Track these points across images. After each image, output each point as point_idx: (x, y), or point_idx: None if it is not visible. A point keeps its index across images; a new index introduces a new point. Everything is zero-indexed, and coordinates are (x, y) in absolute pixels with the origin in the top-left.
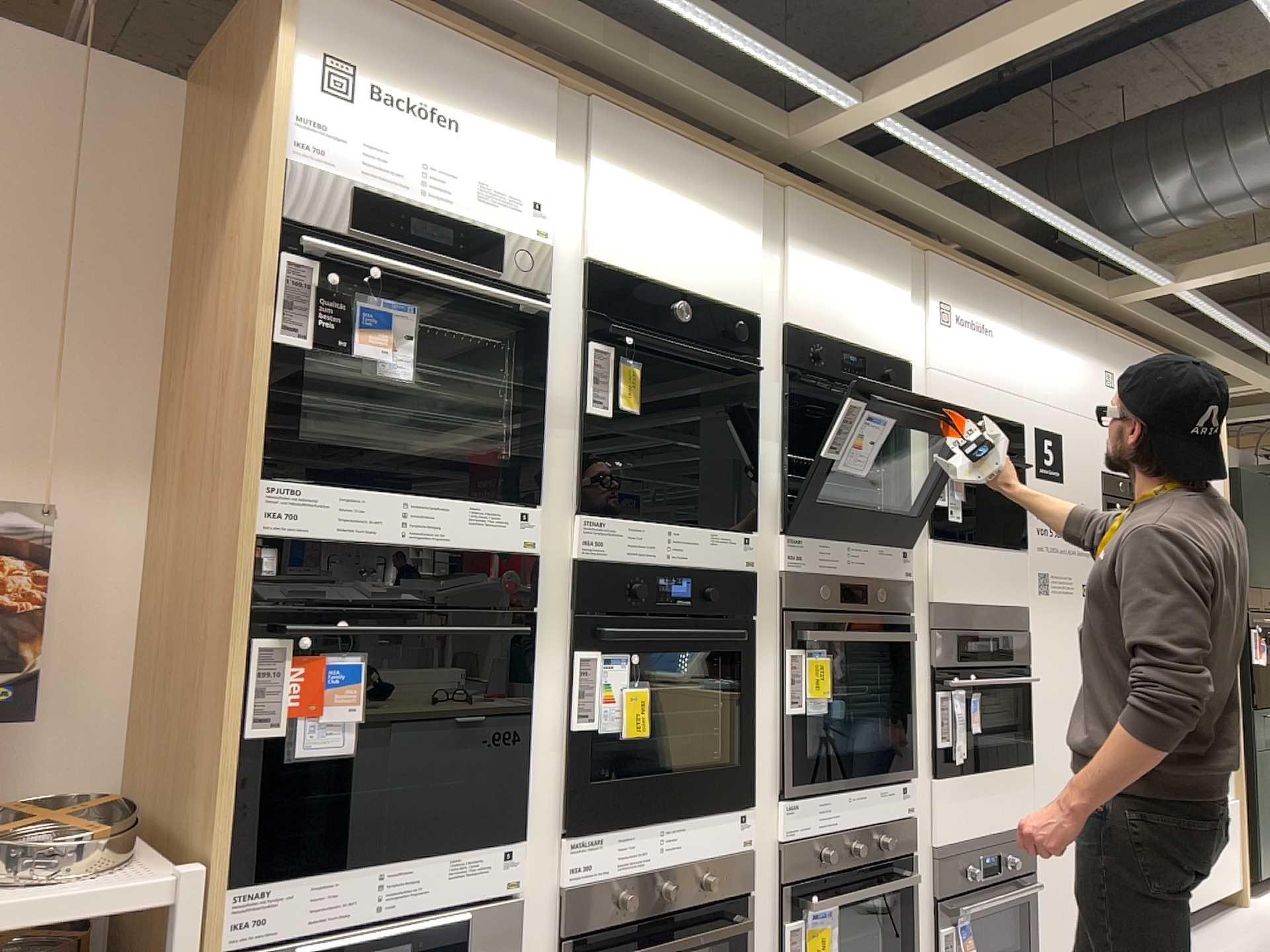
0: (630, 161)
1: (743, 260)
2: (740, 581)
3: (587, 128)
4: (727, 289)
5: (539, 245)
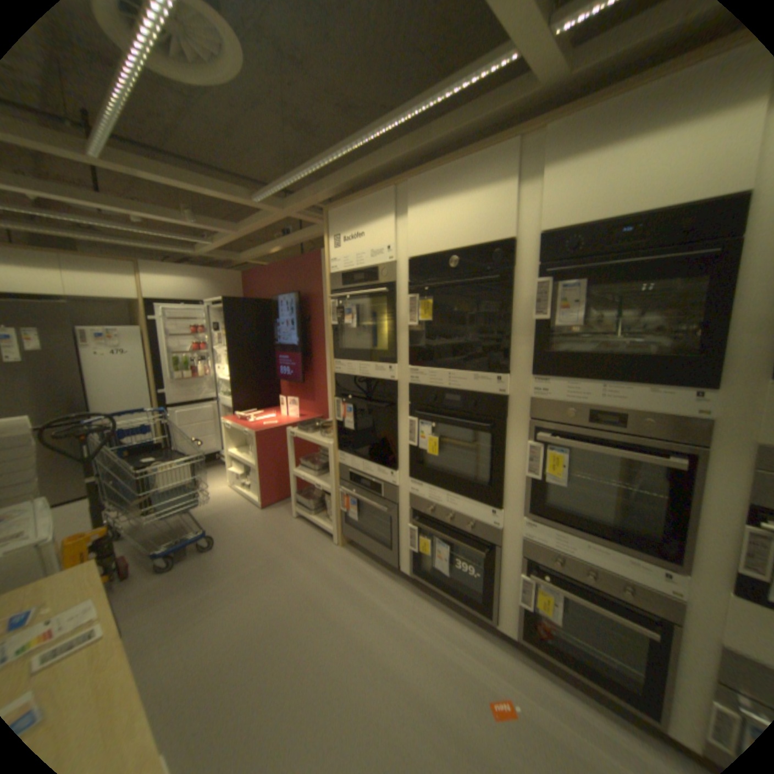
0: (423, 191)
1: (502, 200)
2: (496, 402)
3: (405, 189)
4: (488, 228)
5: (386, 260)
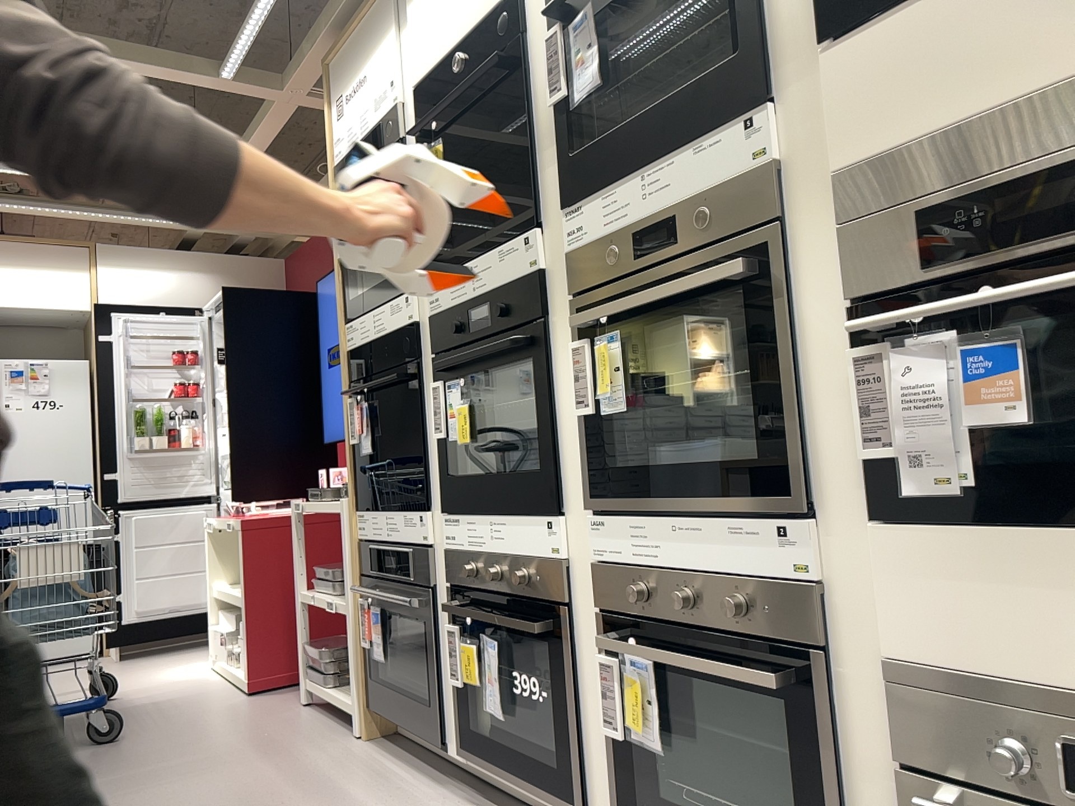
0: None
1: None
2: (526, 287)
3: None
4: None
5: (391, 106)
